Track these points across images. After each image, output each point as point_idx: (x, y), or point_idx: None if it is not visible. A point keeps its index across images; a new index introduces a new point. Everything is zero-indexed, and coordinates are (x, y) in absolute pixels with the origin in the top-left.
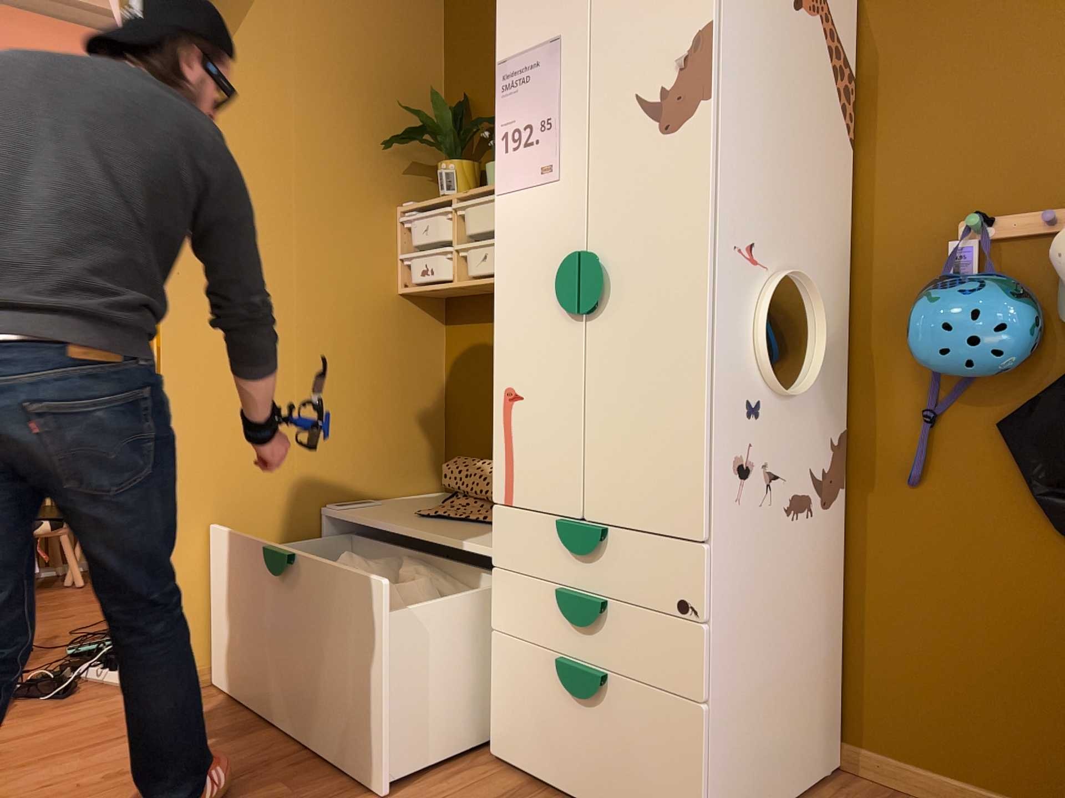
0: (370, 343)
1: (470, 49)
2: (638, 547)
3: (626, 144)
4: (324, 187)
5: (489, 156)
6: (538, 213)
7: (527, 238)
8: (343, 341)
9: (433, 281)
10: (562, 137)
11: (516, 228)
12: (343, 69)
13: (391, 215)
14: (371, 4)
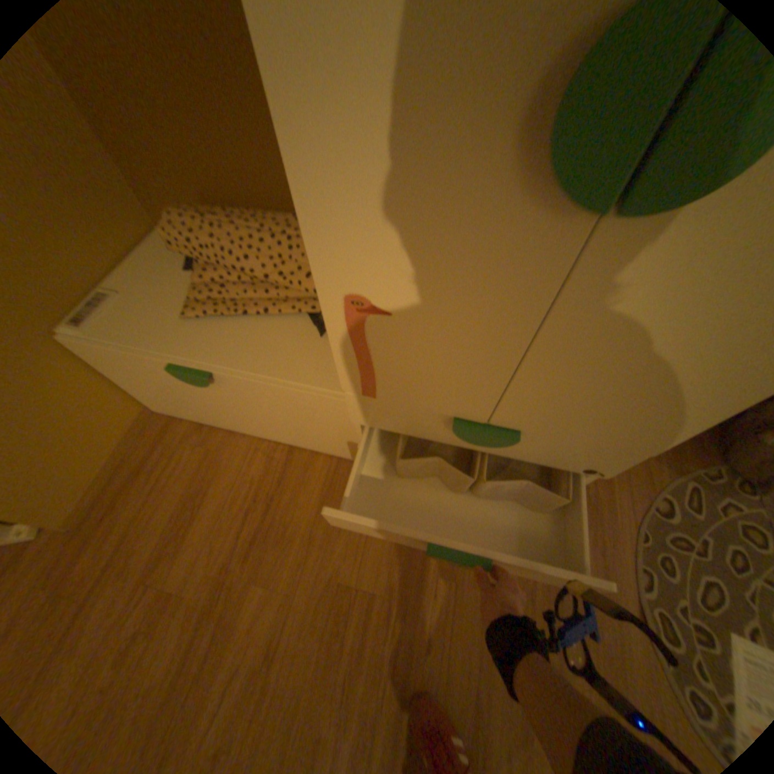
0: None
1: None
2: (555, 443)
3: None
4: None
5: None
6: None
7: None
8: None
9: None
10: None
11: None
12: None
13: None
14: None
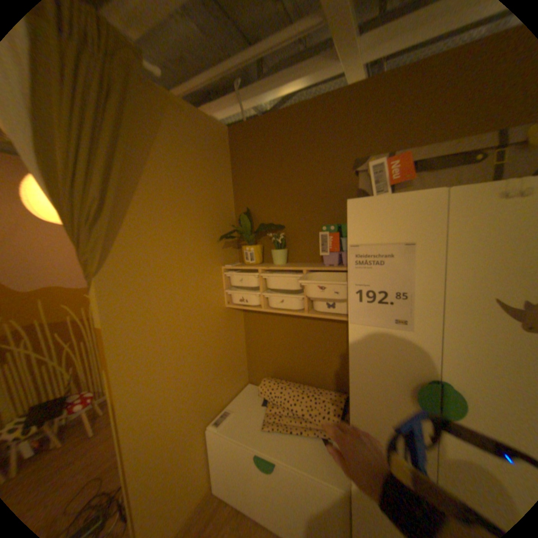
0: (217, 336)
1: (249, 185)
2: None
3: (484, 327)
4: (190, 269)
5: (265, 239)
6: (392, 345)
7: (380, 356)
8: (207, 342)
9: (248, 305)
10: (416, 306)
11: (370, 348)
12: (192, 203)
13: (220, 272)
14: (200, 164)
